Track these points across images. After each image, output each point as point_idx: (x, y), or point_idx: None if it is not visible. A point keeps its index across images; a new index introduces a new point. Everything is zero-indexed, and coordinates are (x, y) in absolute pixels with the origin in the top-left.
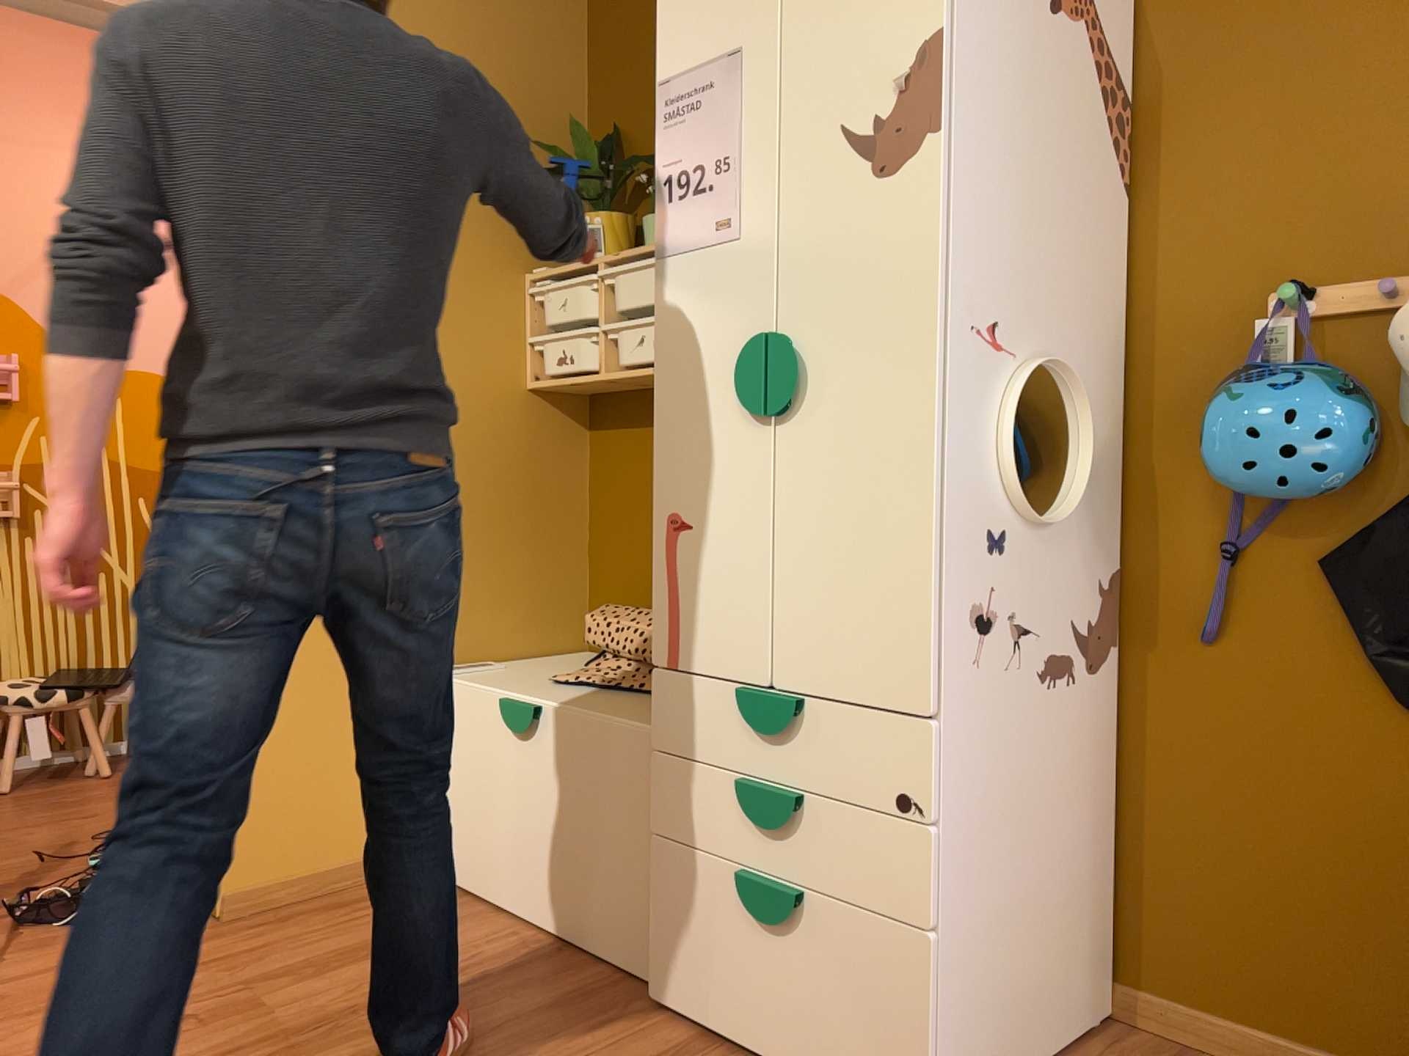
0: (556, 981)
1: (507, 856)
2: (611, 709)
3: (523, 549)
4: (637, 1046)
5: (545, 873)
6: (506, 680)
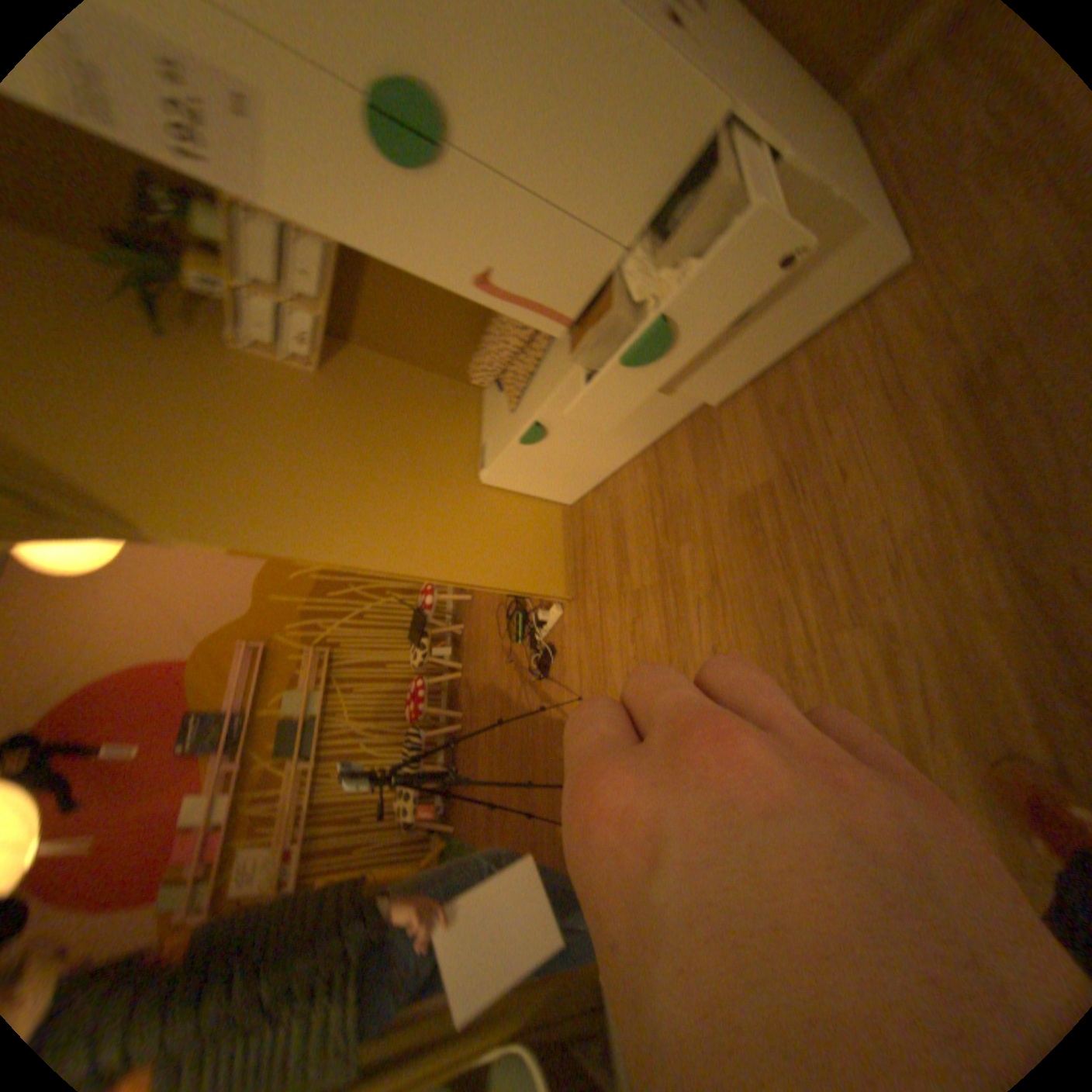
0: (678, 450)
1: (594, 460)
2: (553, 377)
3: (418, 406)
4: (745, 416)
5: (615, 442)
6: (501, 435)
